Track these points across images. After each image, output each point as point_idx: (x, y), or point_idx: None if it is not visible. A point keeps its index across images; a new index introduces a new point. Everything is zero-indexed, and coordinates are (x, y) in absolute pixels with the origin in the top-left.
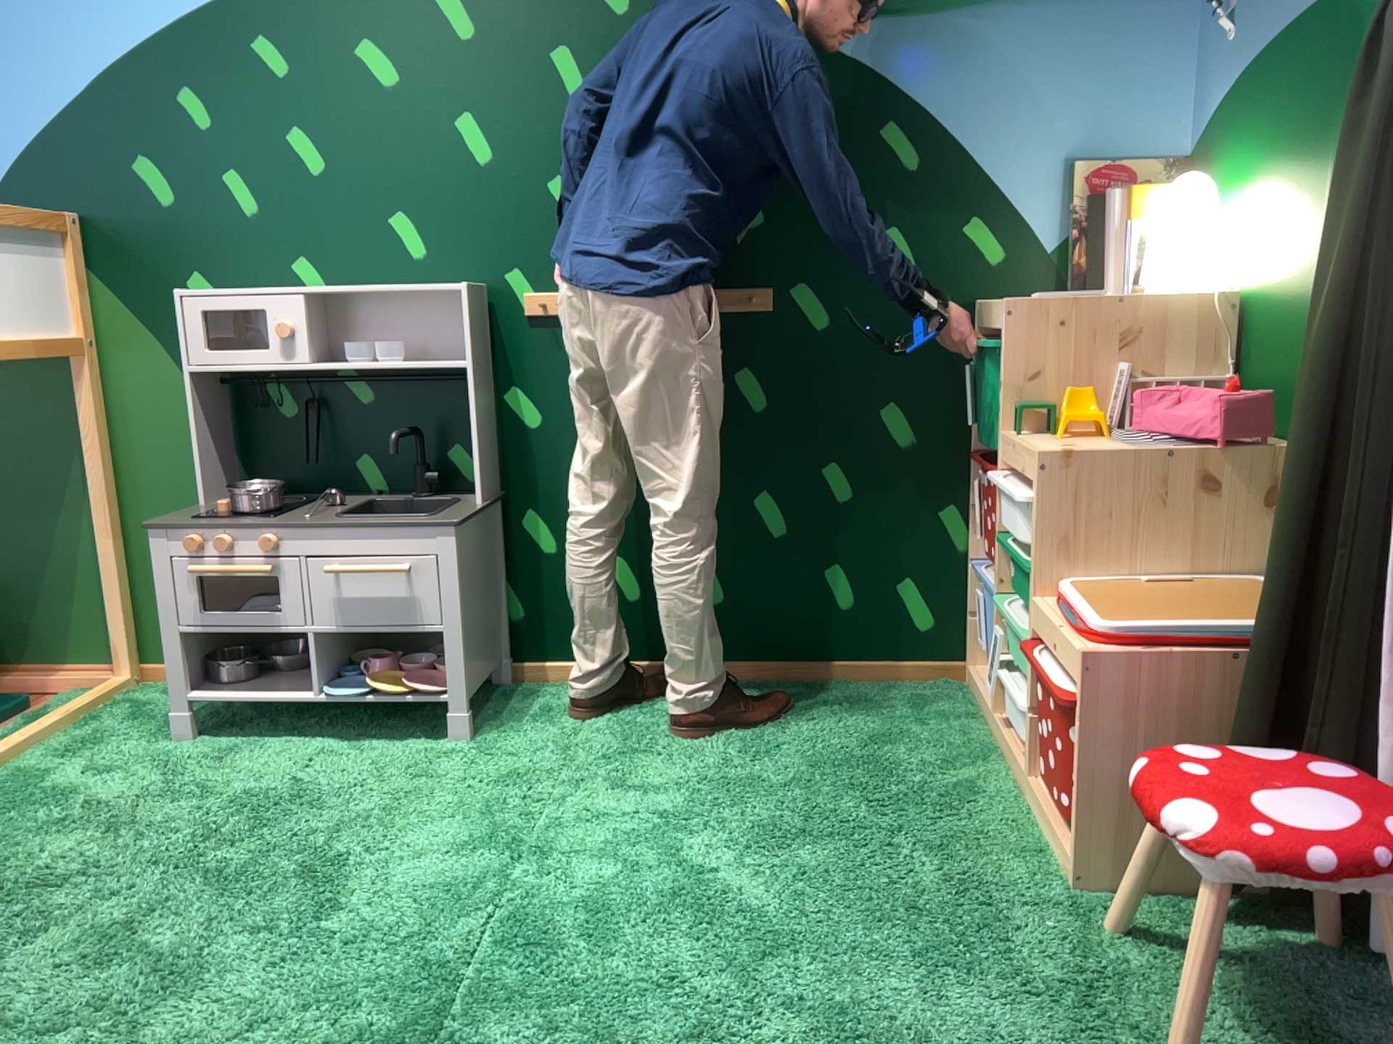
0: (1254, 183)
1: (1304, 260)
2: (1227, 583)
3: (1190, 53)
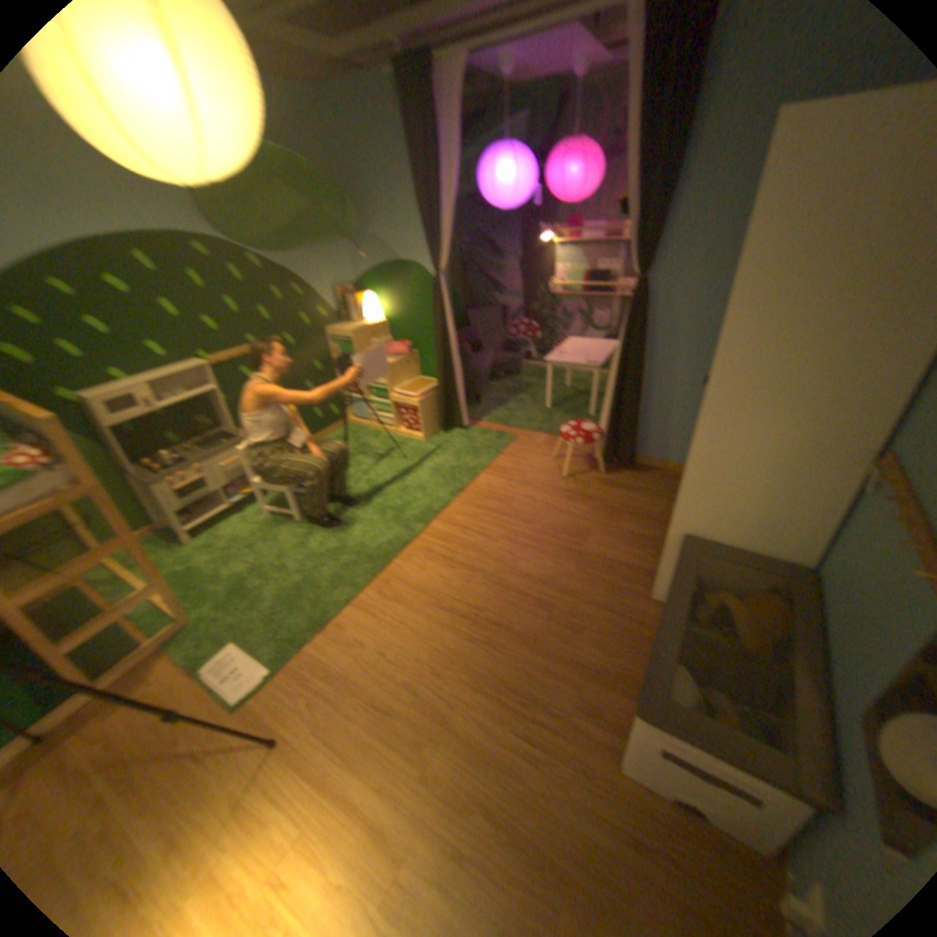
0: (382, 295)
1: (403, 315)
2: (414, 381)
3: (347, 257)
